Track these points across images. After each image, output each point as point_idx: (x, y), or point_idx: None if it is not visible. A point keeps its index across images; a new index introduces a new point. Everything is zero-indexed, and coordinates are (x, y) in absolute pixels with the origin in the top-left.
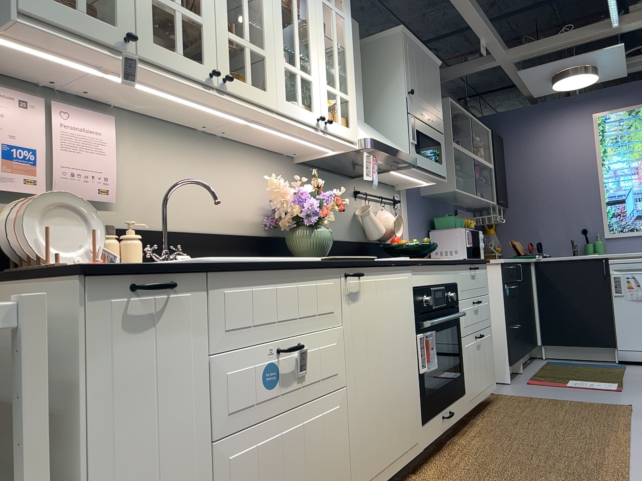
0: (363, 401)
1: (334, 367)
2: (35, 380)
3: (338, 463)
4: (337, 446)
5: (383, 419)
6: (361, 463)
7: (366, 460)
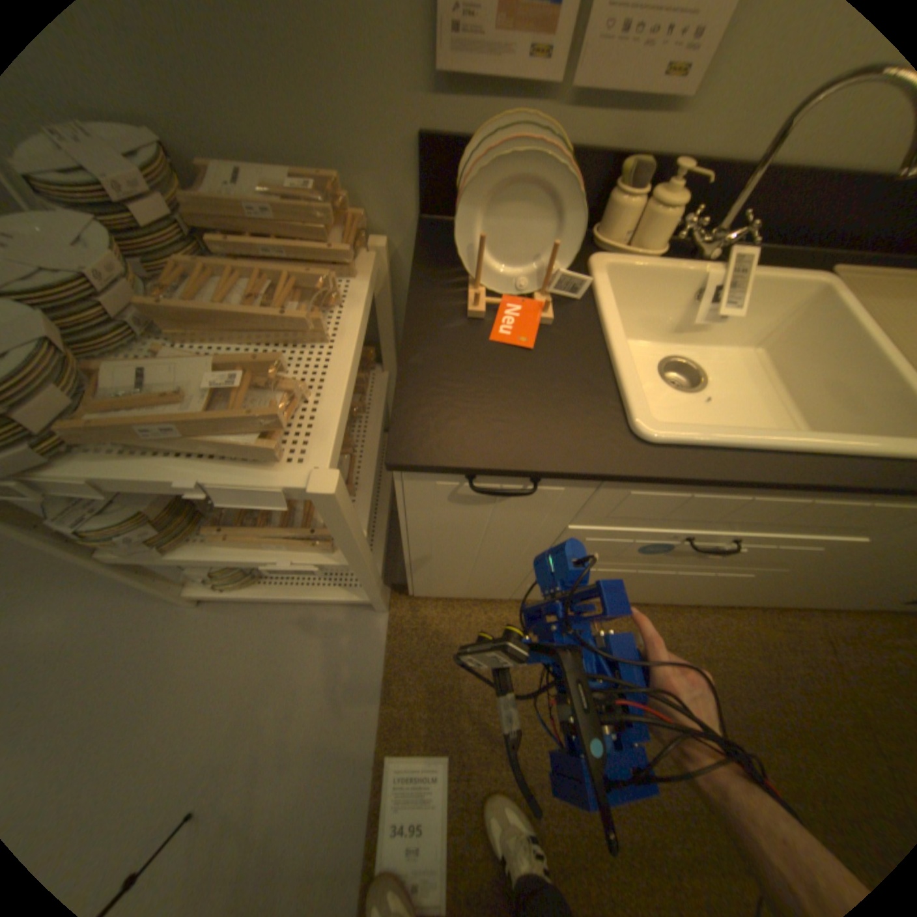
0: (811, 582)
1: (791, 562)
2: (351, 525)
3: (707, 594)
4: (719, 590)
5: (830, 593)
6: (744, 599)
7: (755, 600)
